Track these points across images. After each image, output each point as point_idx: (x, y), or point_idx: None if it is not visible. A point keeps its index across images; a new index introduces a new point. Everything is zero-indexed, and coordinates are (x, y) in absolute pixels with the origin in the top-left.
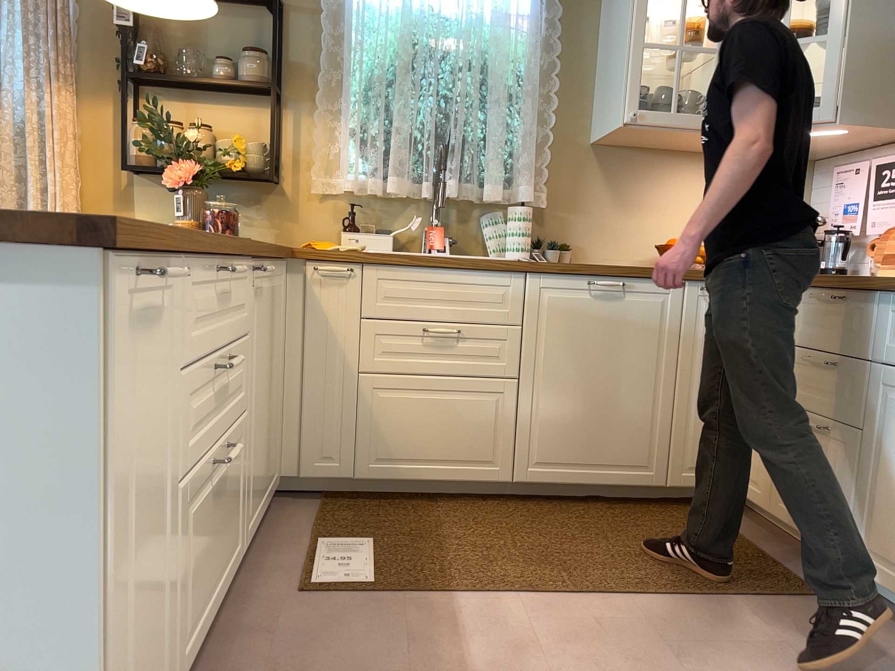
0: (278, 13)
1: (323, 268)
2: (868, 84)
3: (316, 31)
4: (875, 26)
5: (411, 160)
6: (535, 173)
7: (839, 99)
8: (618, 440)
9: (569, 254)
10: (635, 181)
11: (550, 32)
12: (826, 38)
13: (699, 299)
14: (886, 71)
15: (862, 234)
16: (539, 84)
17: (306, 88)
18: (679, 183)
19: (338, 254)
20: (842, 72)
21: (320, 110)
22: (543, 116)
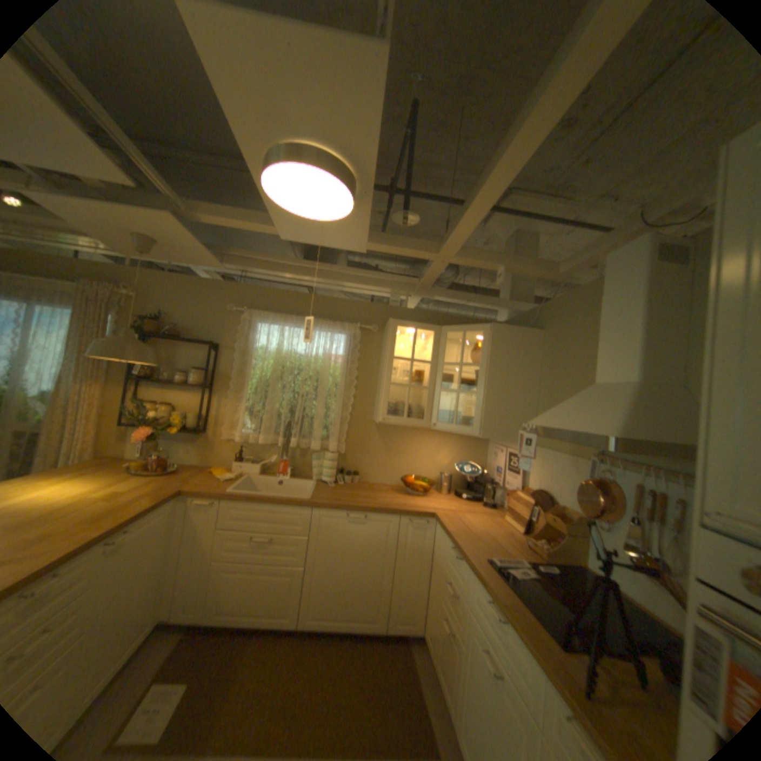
0: (210, 352)
1: (196, 503)
2: (496, 419)
3: (233, 357)
4: (499, 391)
5: (274, 427)
6: (338, 437)
7: (482, 425)
8: (359, 606)
9: (356, 479)
10: (395, 440)
11: (352, 366)
12: (476, 393)
13: (407, 526)
14: (505, 413)
15: (505, 484)
16: (346, 390)
17: (225, 385)
18: (418, 442)
19: (206, 495)
20: (483, 412)
21: (229, 398)
22: (347, 406)
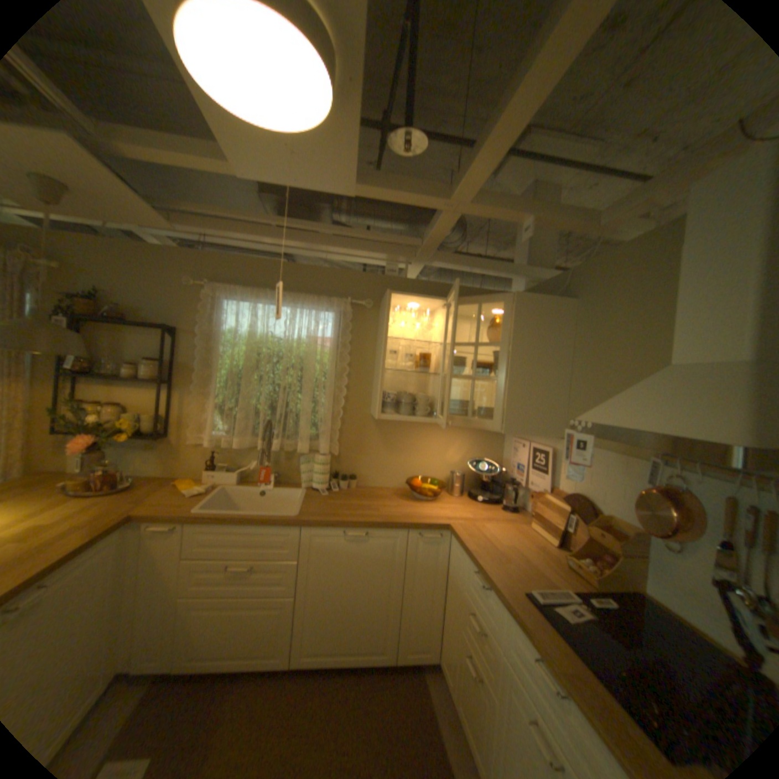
0: (163, 337)
1: (151, 530)
2: (521, 410)
3: (195, 344)
4: (524, 375)
5: (250, 428)
6: (330, 437)
7: (504, 418)
8: (362, 638)
9: (353, 483)
10: (397, 436)
11: (343, 350)
12: (496, 379)
13: (417, 541)
14: (532, 403)
15: (528, 483)
16: (337, 379)
17: (187, 378)
18: (424, 438)
19: (164, 519)
20: (506, 402)
21: (193, 394)
22: (339, 398)
